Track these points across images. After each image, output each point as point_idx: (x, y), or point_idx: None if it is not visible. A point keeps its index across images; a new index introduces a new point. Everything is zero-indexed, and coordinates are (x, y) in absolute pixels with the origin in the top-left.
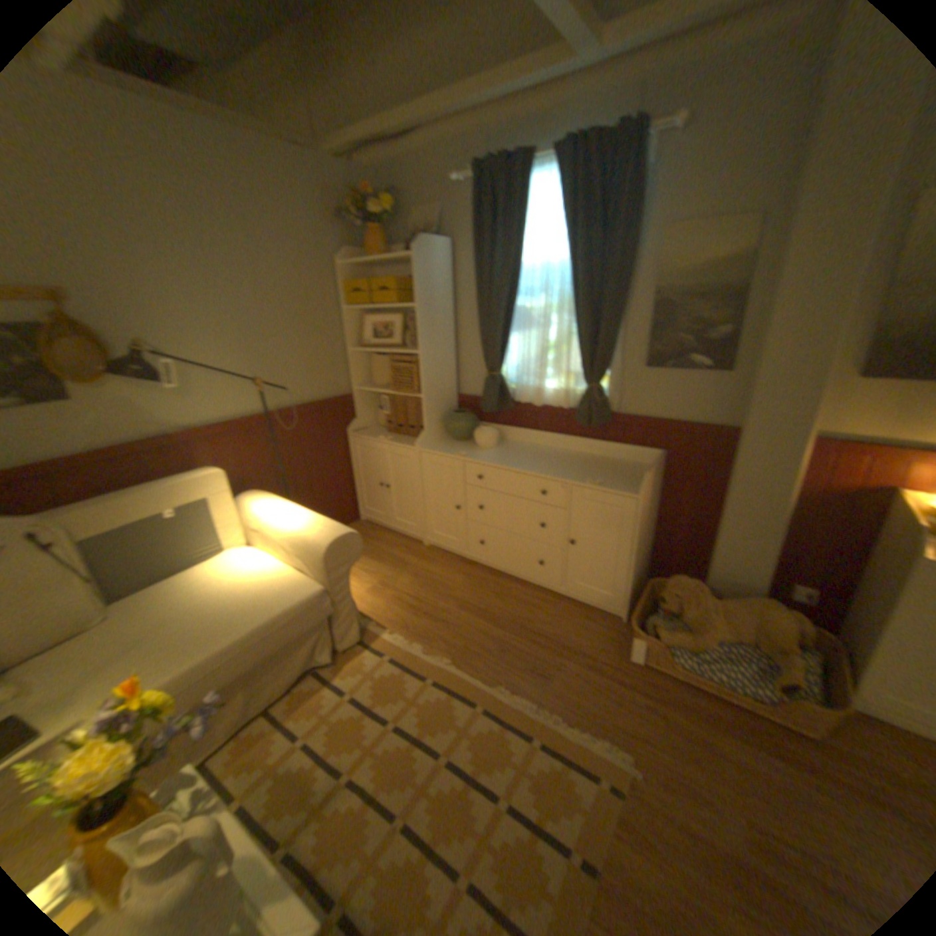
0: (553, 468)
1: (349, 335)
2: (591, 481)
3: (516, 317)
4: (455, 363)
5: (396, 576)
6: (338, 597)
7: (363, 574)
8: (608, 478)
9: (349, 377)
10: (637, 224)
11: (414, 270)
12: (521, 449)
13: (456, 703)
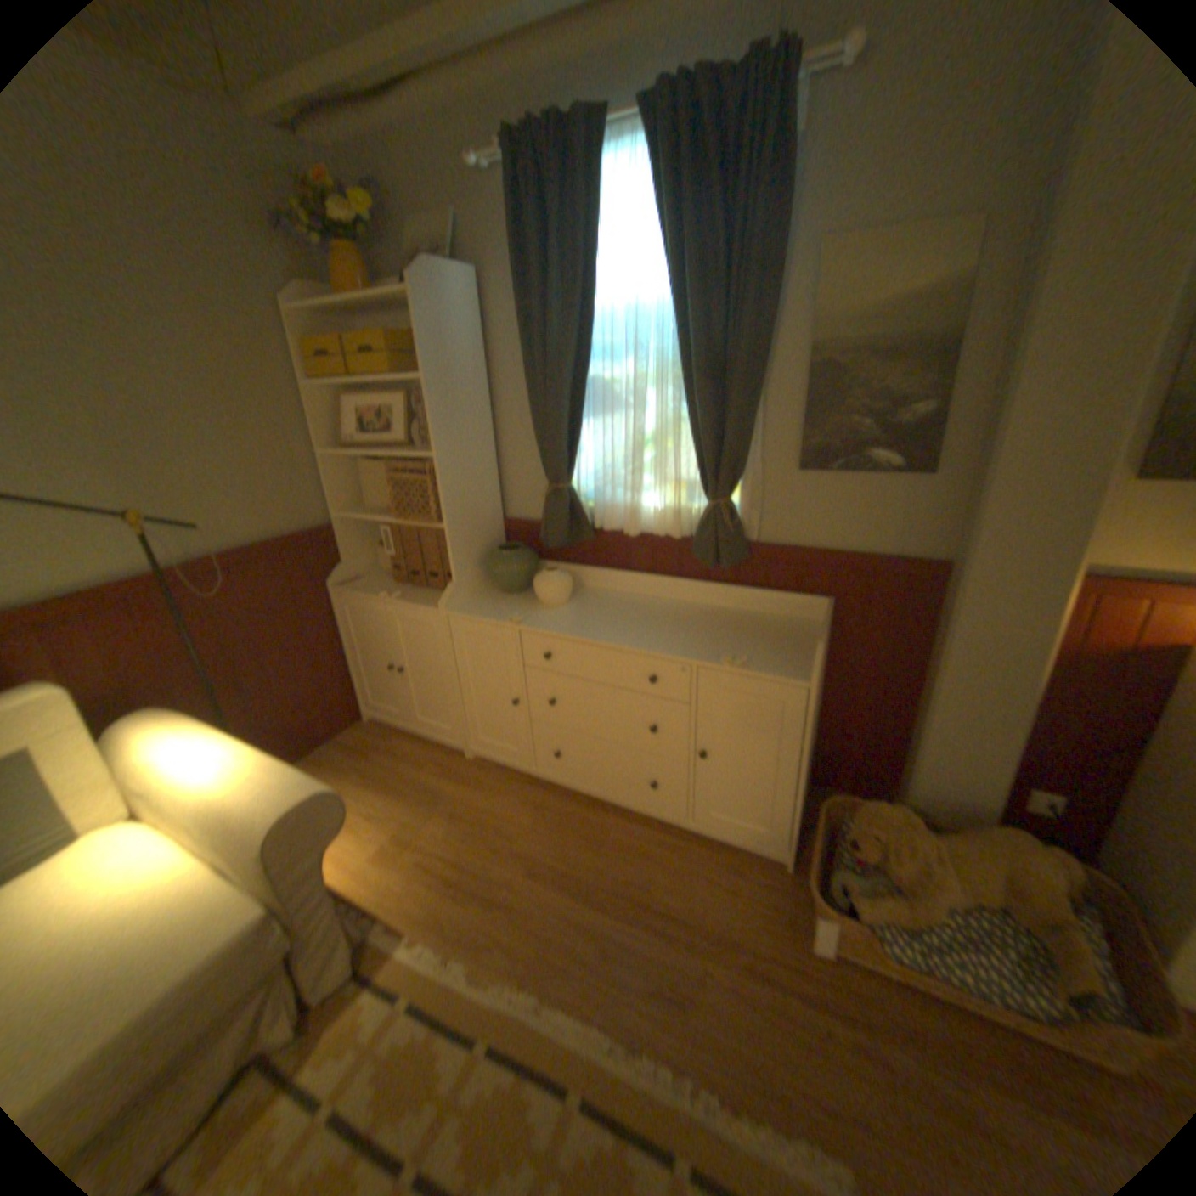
0: (664, 636)
1: (314, 428)
2: (729, 660)
3: (588, 393)
4: (495, 471)
5: (420, 823)
6: (298, 917)
7: (363, 826)
8: (754, 650)
9: (321, 498)
10: (782, 233)
11: (411, 316)
12: (608, 604)
13: (531, 1093)
